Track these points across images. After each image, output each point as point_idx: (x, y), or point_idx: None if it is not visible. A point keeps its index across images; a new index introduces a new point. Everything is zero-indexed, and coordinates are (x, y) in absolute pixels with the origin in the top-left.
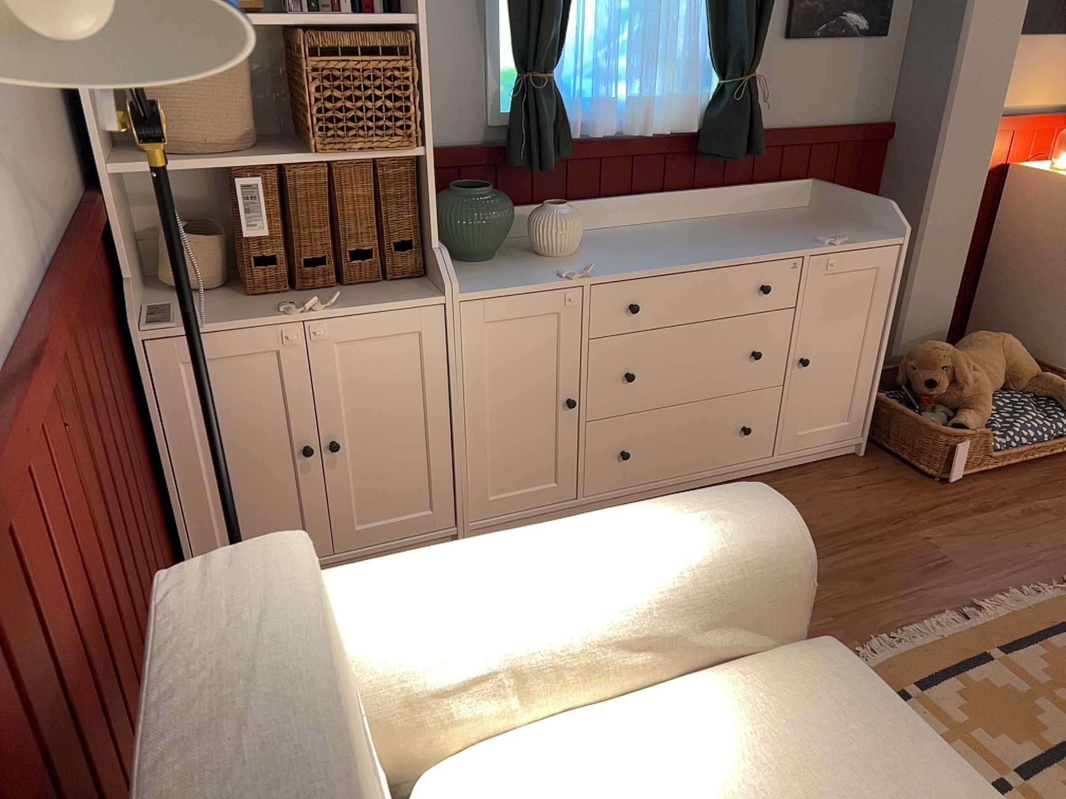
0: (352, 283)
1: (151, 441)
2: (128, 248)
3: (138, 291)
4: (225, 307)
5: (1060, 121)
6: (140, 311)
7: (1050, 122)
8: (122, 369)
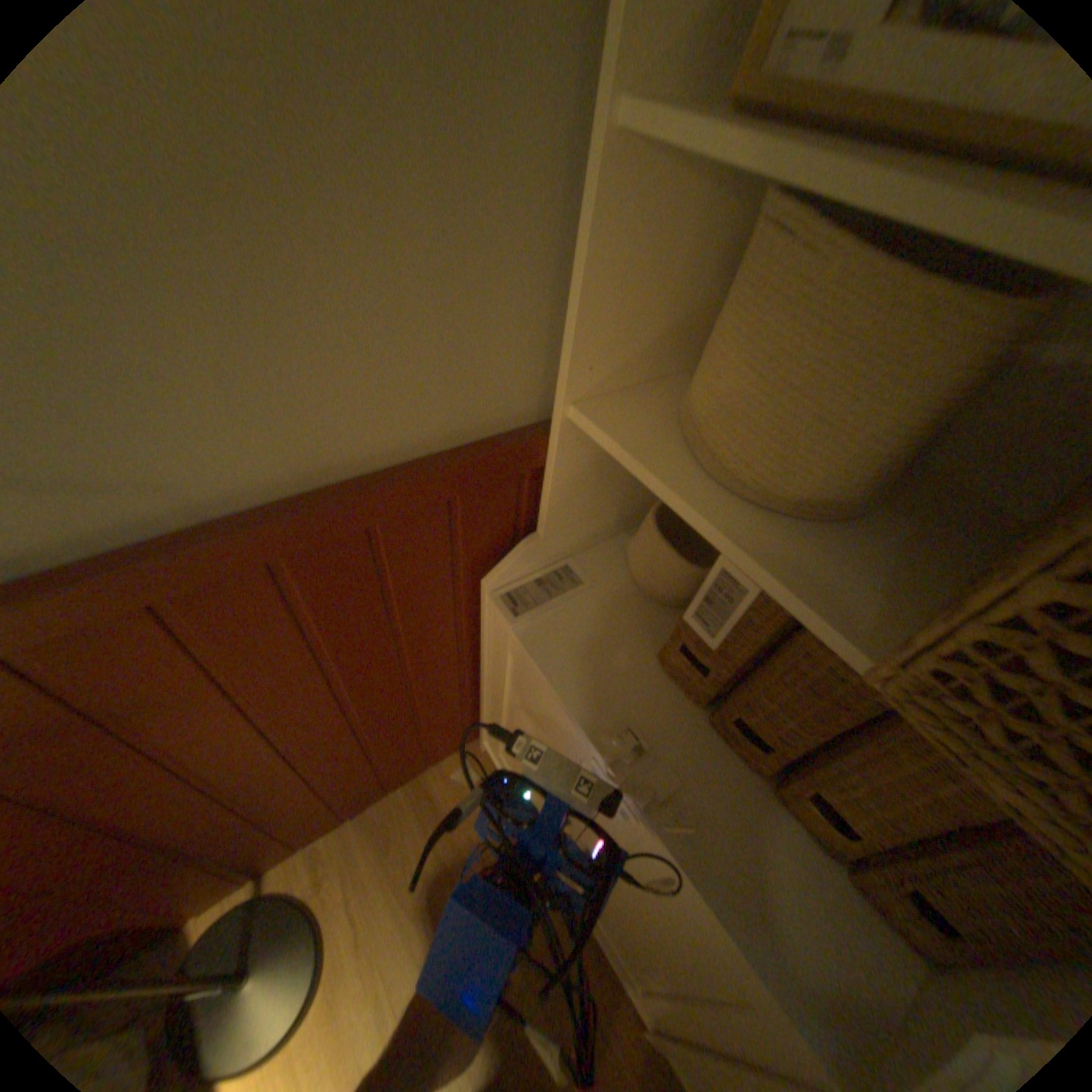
0: (799, 810)
1: (482, 660)
2: (588, 497)
3: (574, 542)
4: (615, 648)
5: None
6: (546, 566)
7: None
8: (453, 611)
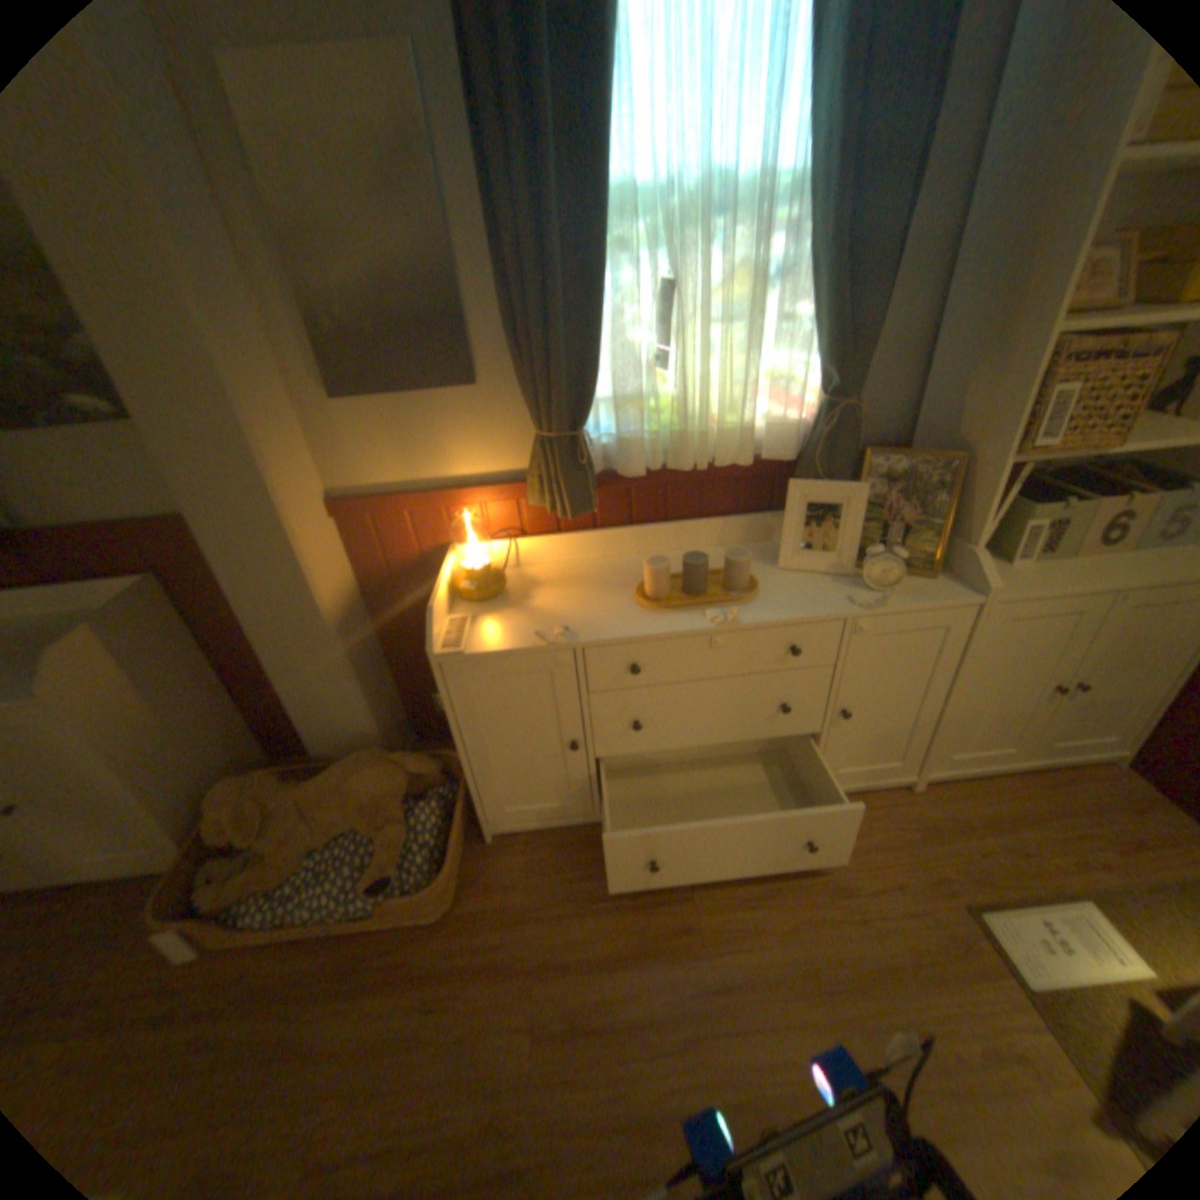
0: None
1: None
2: None
3: None
4: None
5: (505, 494)
6: None
7: (488, 495)
8: None
